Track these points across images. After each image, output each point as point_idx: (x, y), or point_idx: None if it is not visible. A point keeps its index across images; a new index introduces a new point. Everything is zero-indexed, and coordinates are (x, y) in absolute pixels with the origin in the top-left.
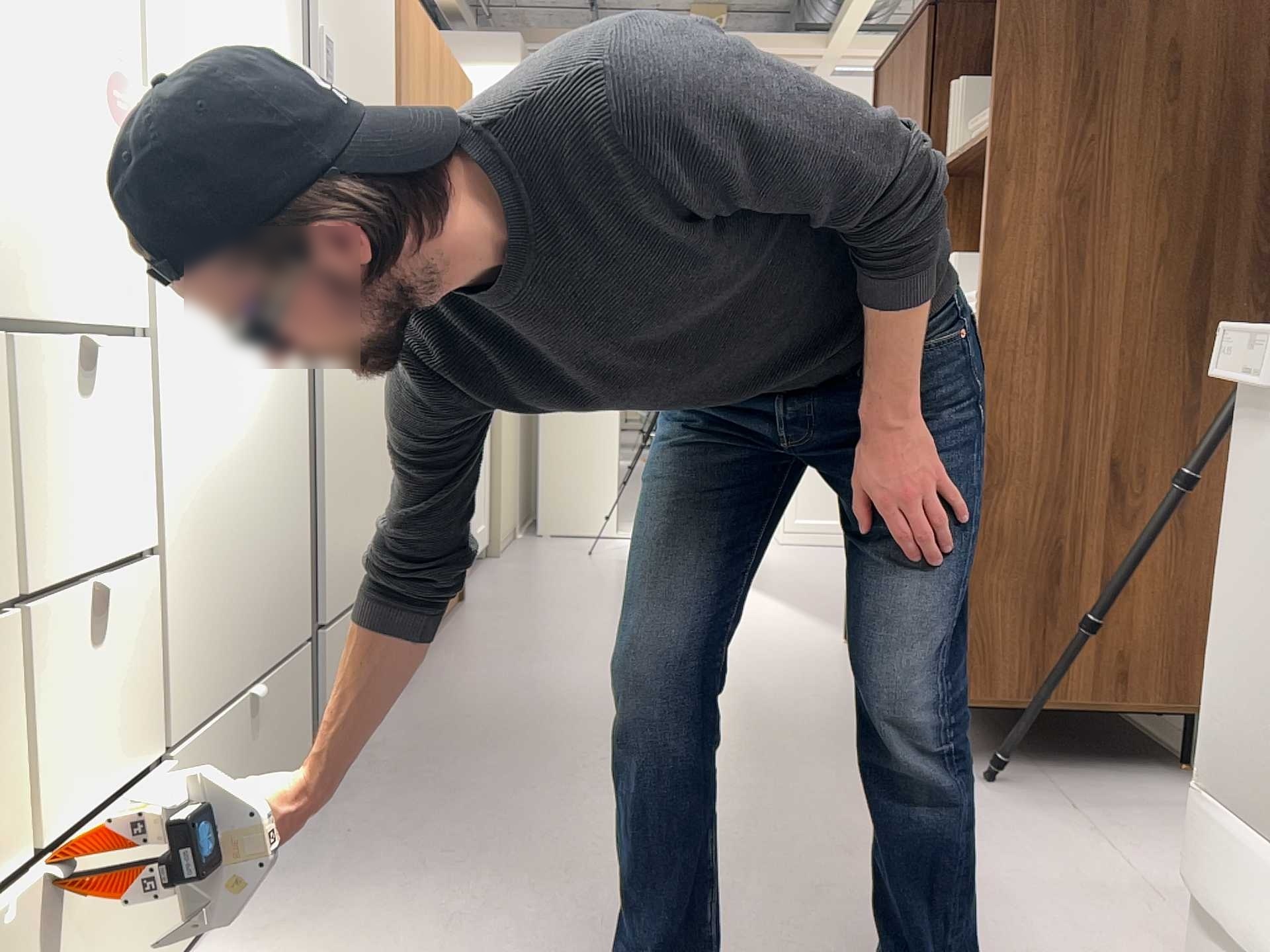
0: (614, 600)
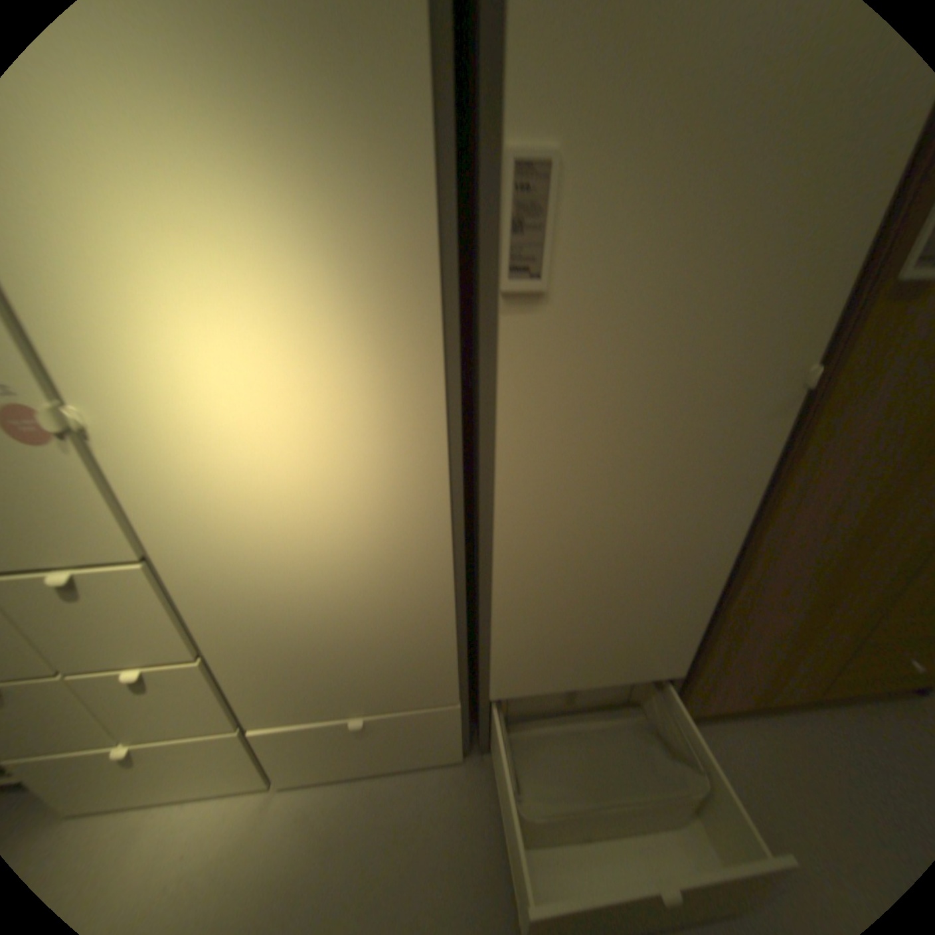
0: None
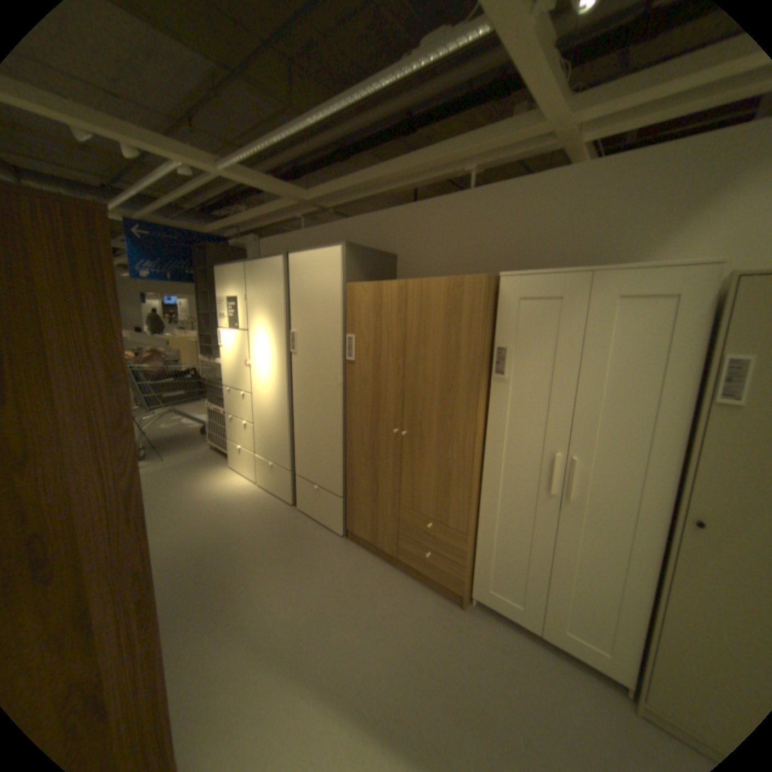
0: (426, 708)
